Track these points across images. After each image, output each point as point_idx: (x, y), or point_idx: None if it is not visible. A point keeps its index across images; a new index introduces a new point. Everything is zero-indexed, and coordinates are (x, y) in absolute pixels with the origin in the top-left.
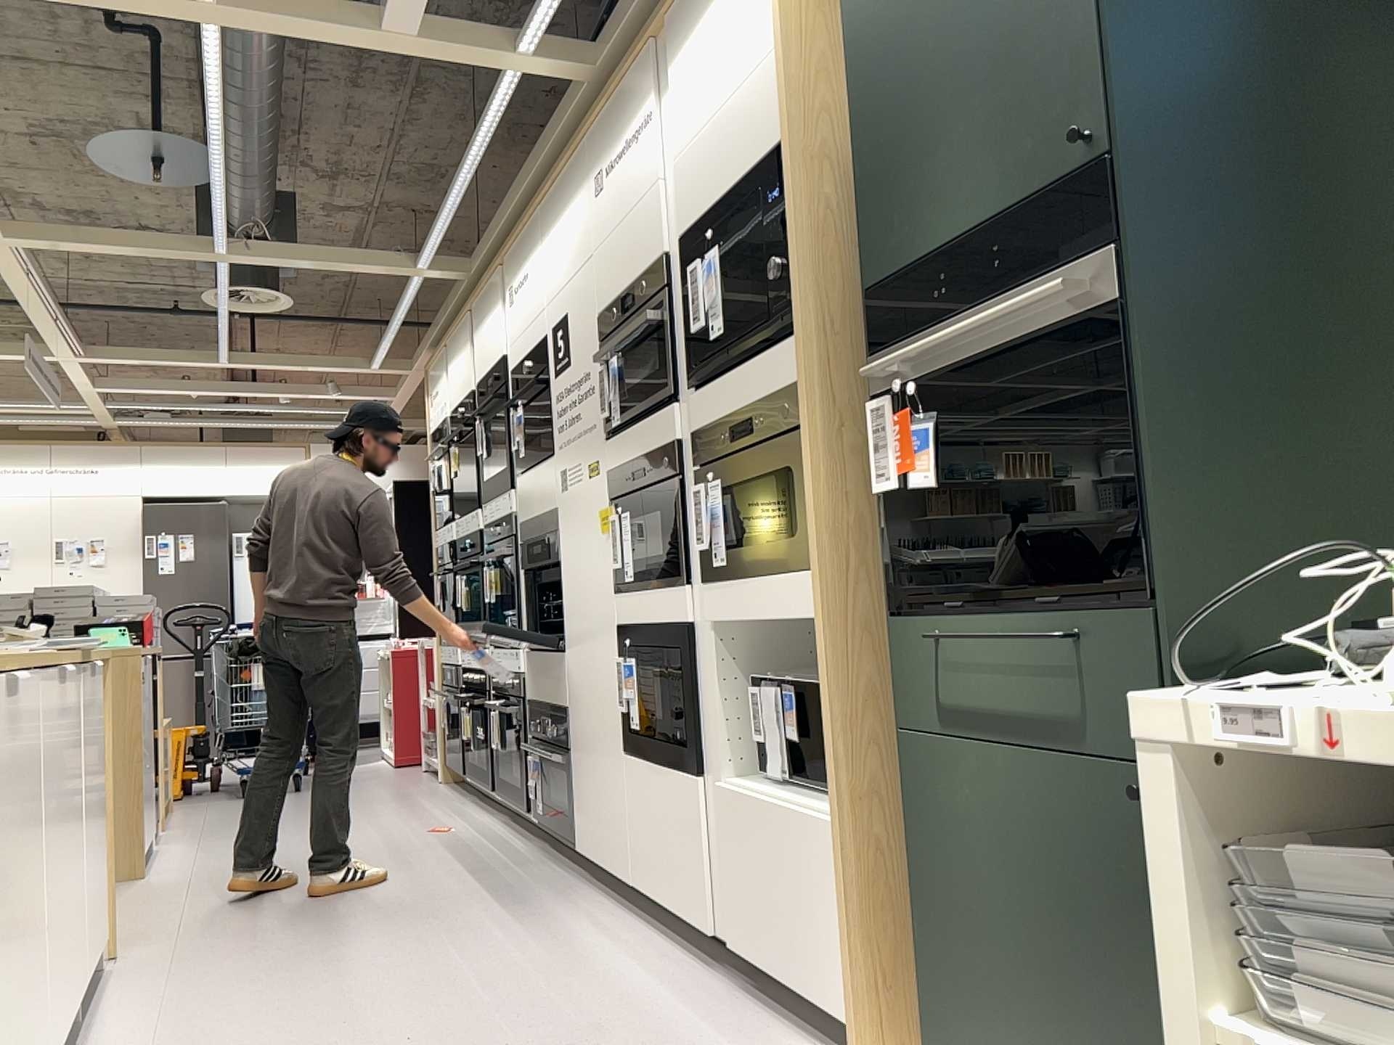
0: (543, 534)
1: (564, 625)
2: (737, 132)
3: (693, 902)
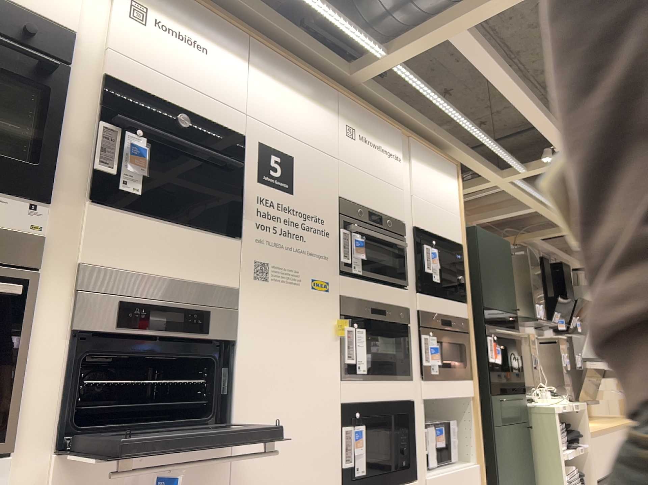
0: (194, 303)
1: (236, 405)
2: (443, 220)
3: None
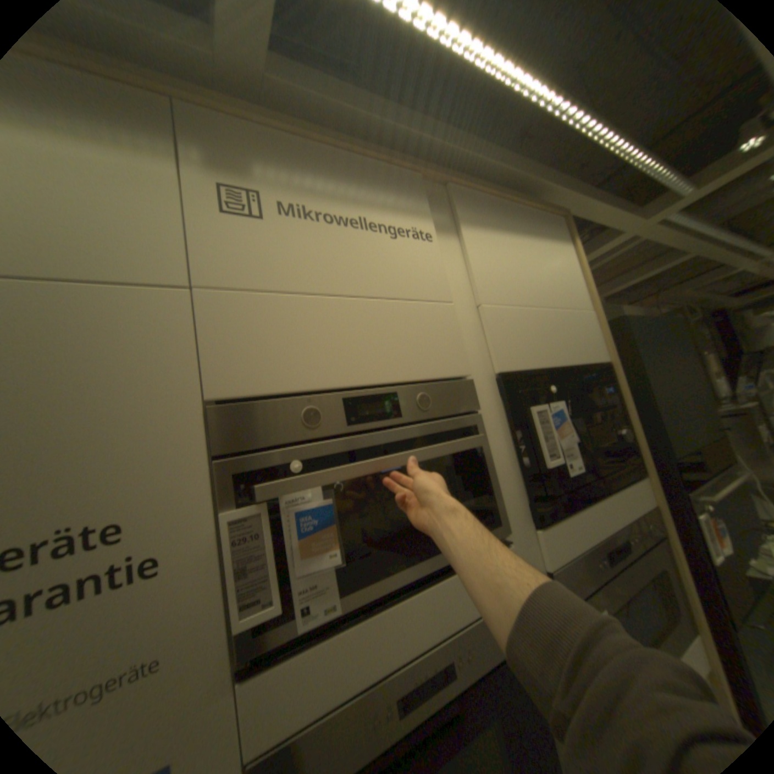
0: None
1: None
2: (564, 332)
3: None
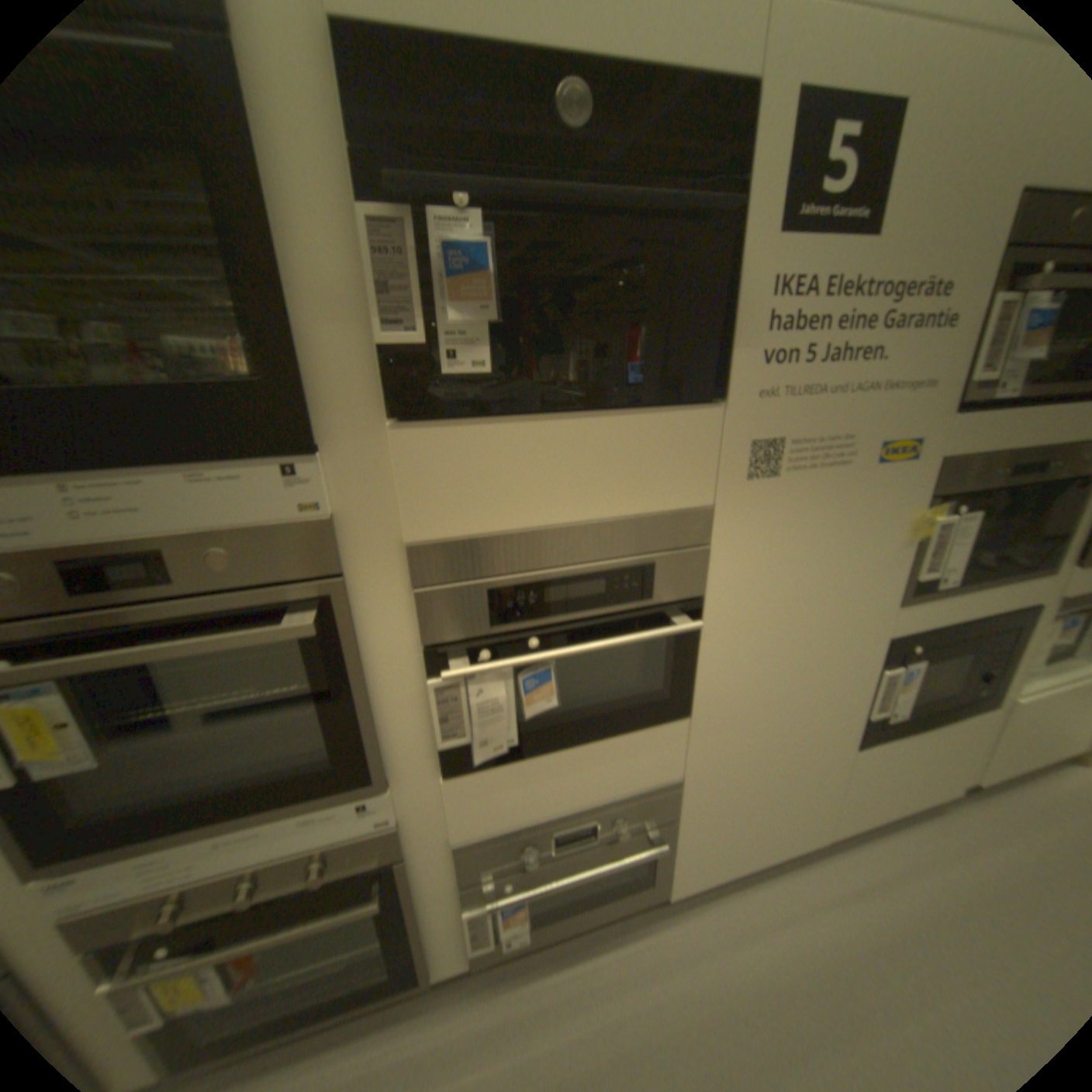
0: (625, 556)
1: (702, 681)
2: None
3: (945, 794)
